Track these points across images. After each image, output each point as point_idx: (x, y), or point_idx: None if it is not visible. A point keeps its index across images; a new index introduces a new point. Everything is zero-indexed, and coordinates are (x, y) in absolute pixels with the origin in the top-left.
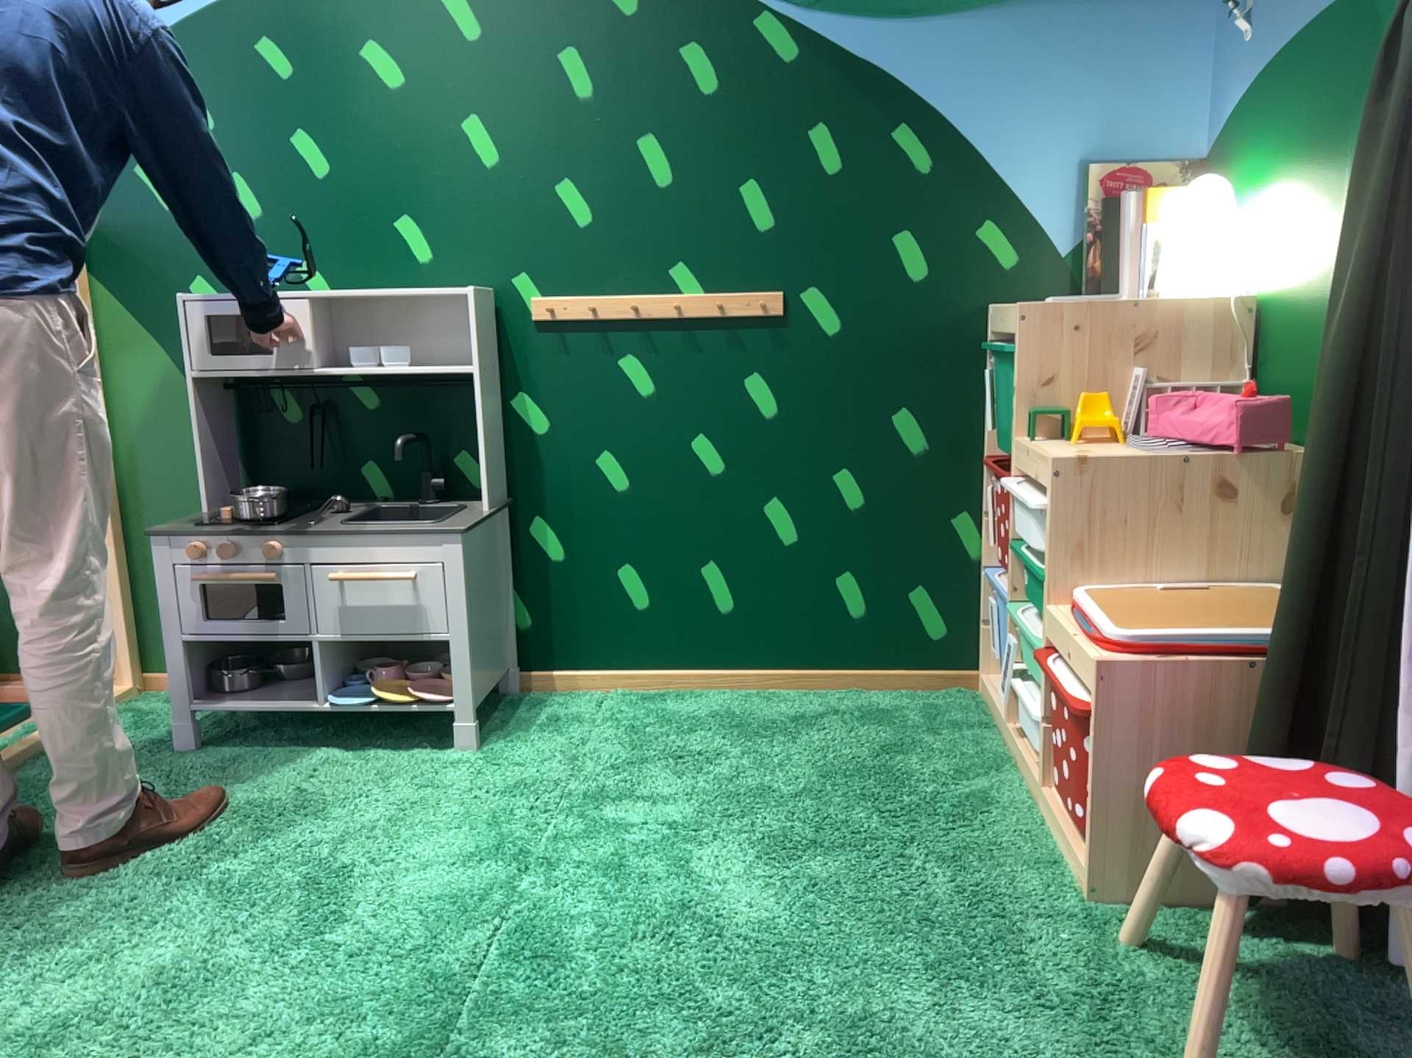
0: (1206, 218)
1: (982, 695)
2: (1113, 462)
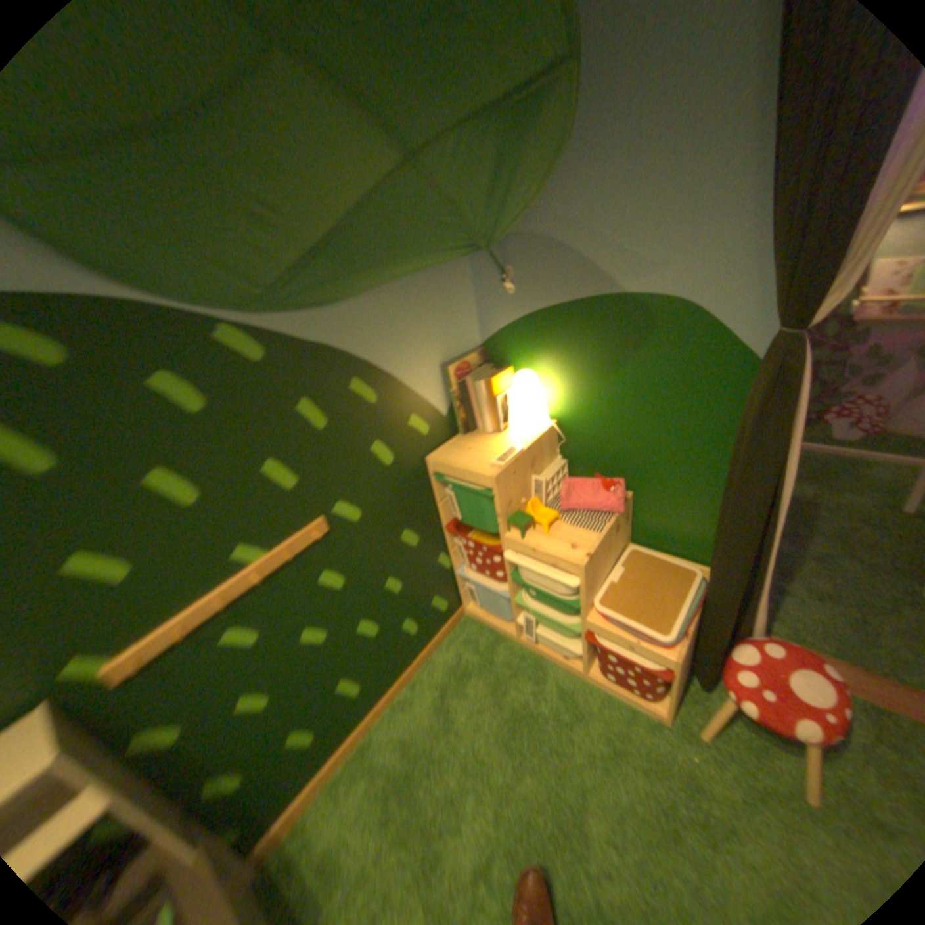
0: (535, 392)
1: (473, 617)
2: (598, 549)
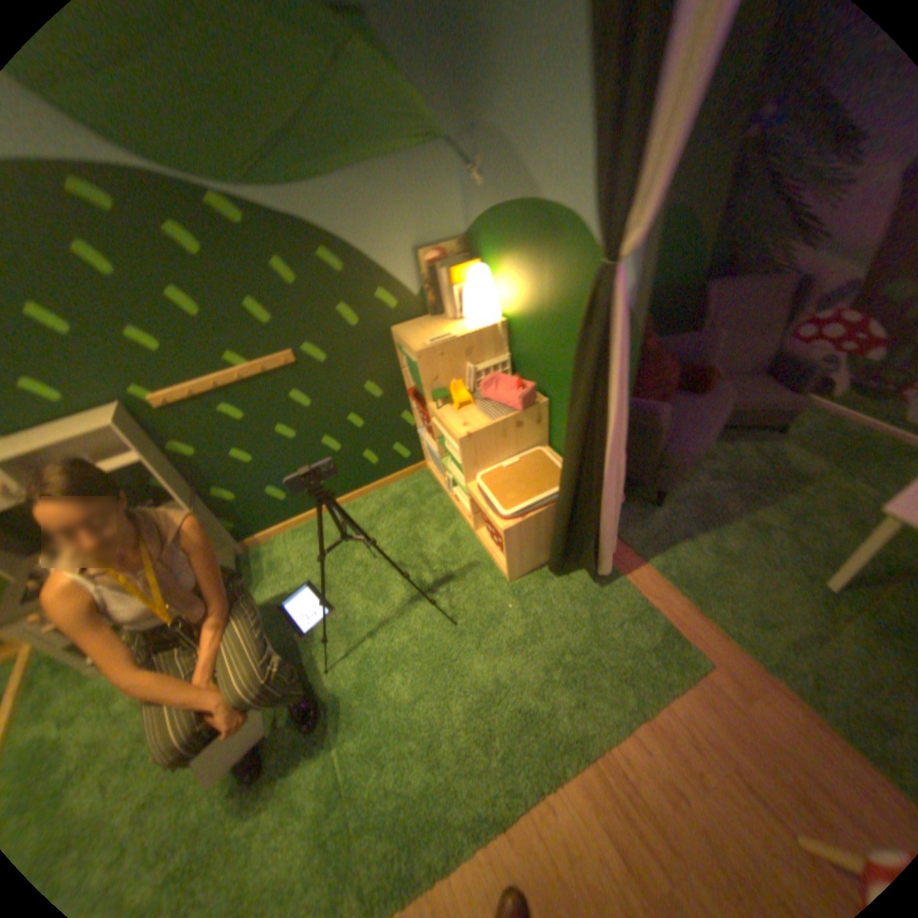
0: (482, 290)
1: (430, 473)
2: (479, 433)
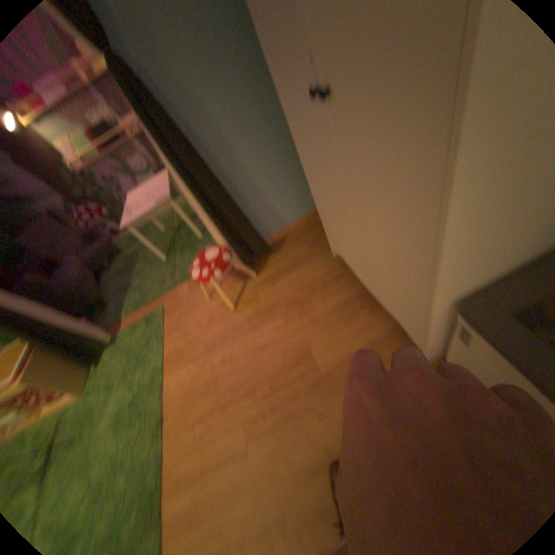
0: None
1: None
2: None
